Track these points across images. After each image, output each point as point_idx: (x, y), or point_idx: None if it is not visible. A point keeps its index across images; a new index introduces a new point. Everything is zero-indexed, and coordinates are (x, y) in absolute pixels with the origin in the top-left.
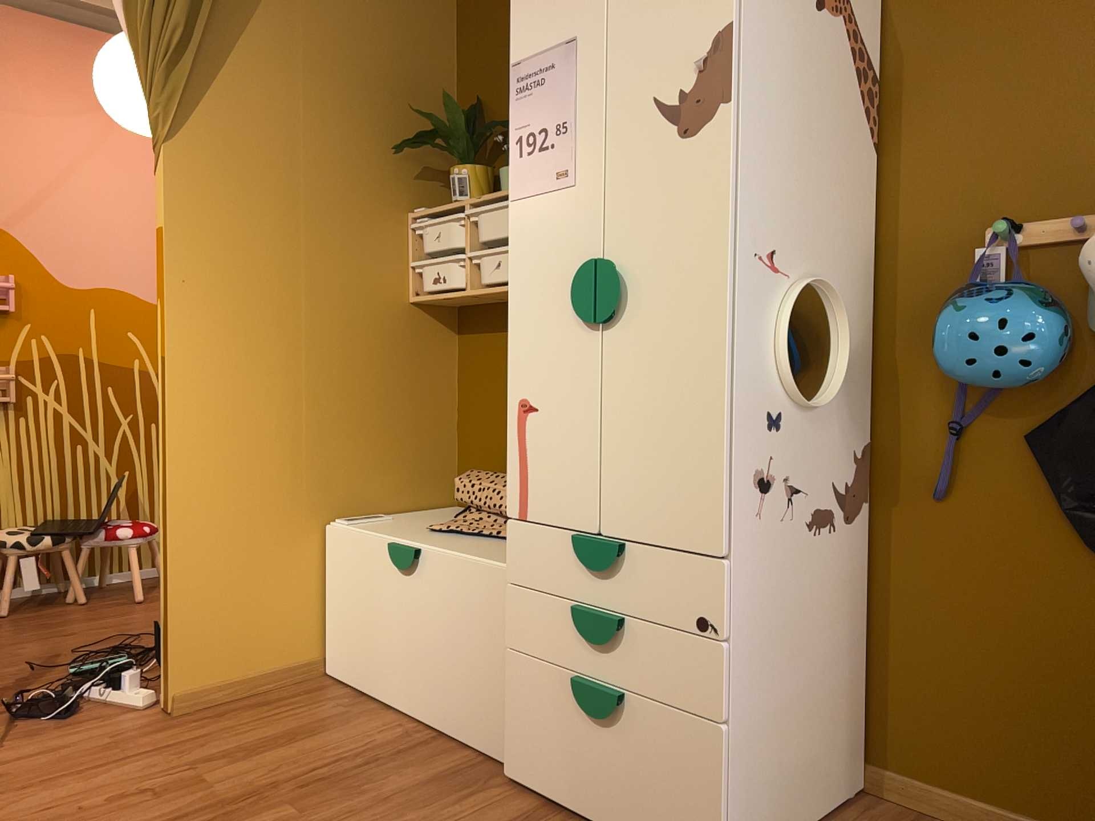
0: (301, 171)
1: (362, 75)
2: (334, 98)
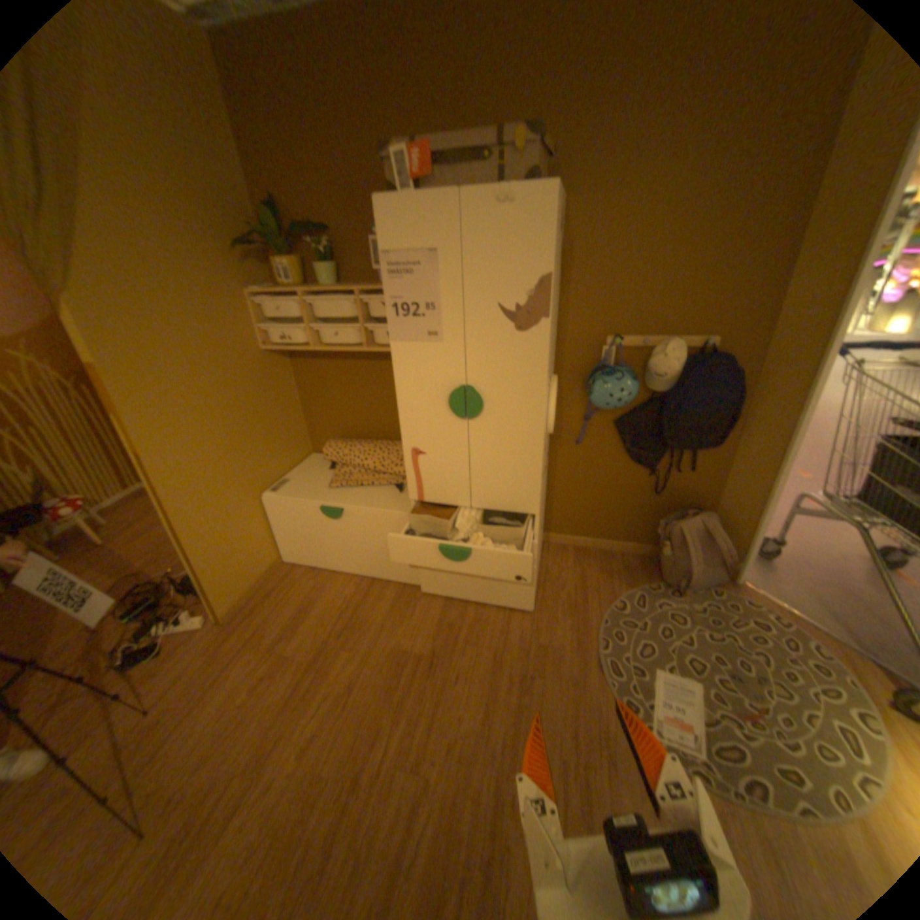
0: (167, 281)
1: (178, 183)
2: (166, 211)
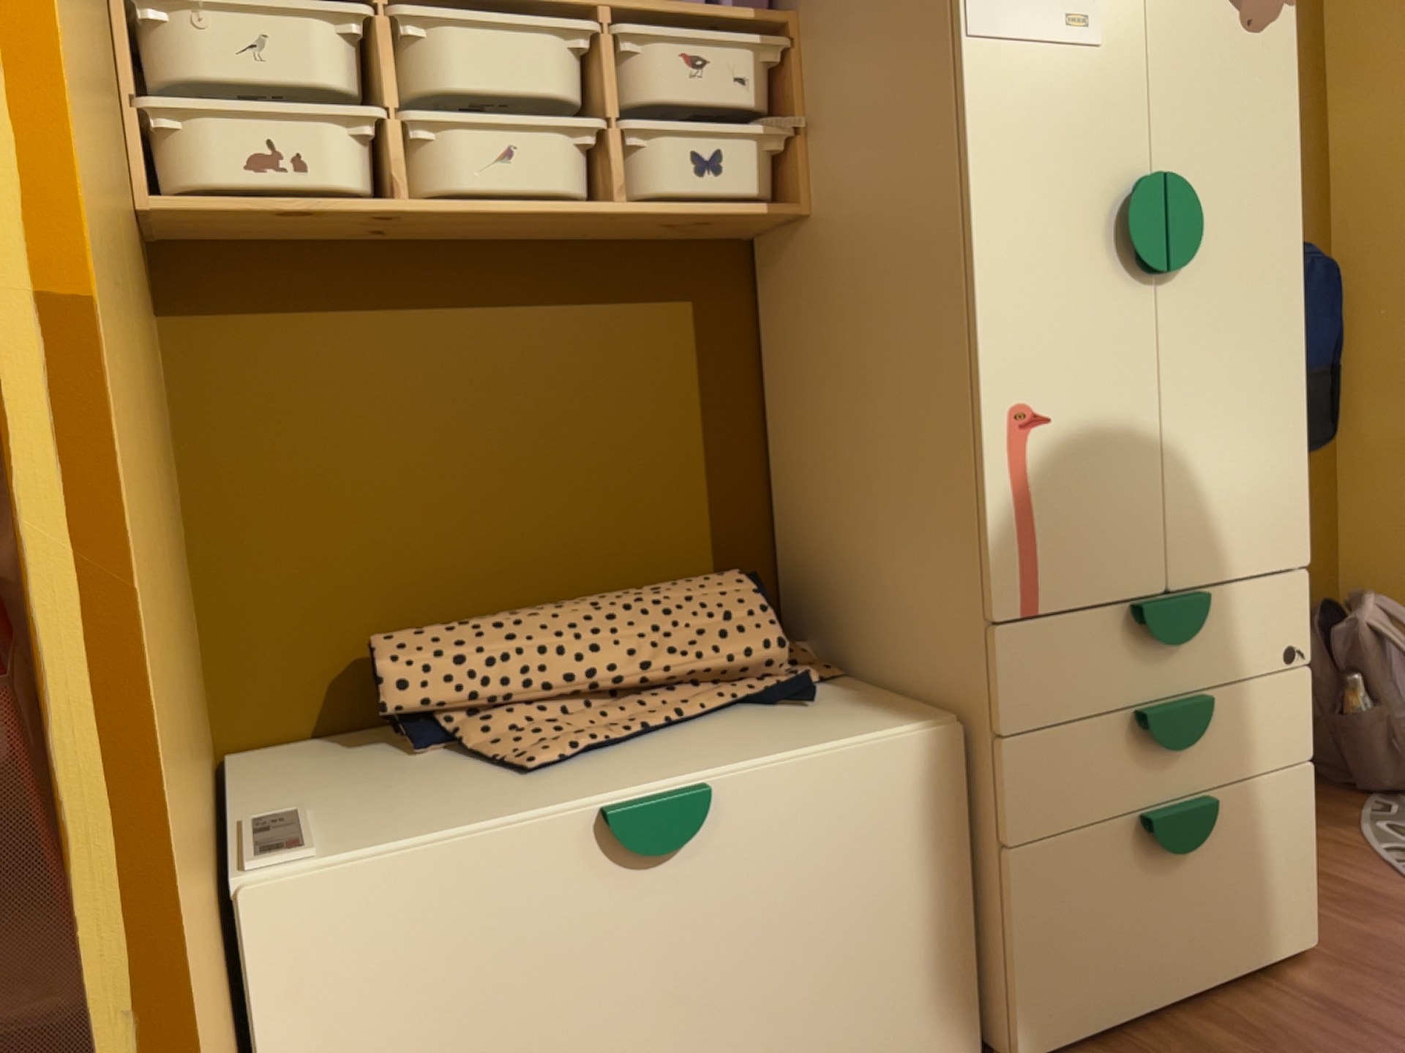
0: None
1: None
2: None
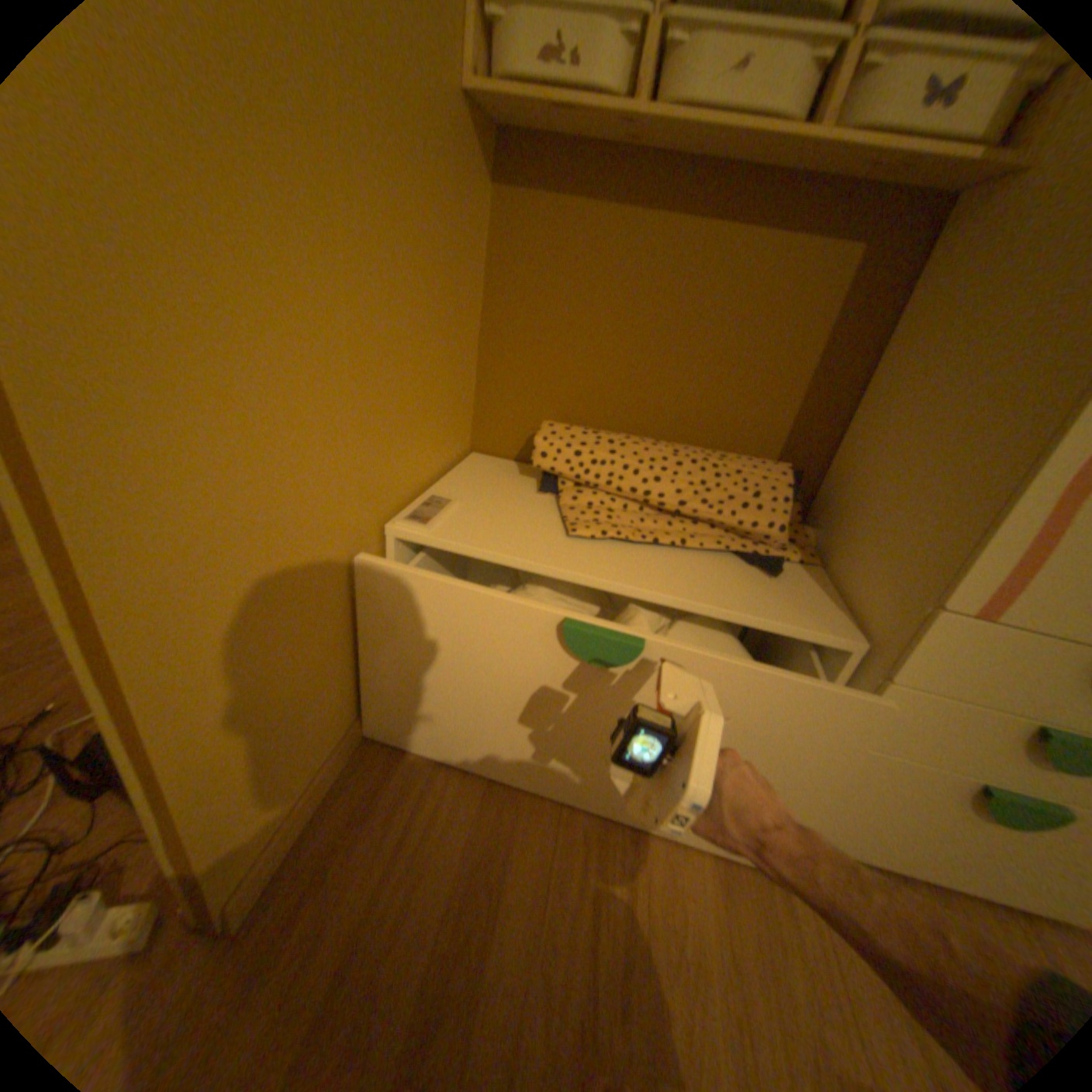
0: None
1: None
2: None
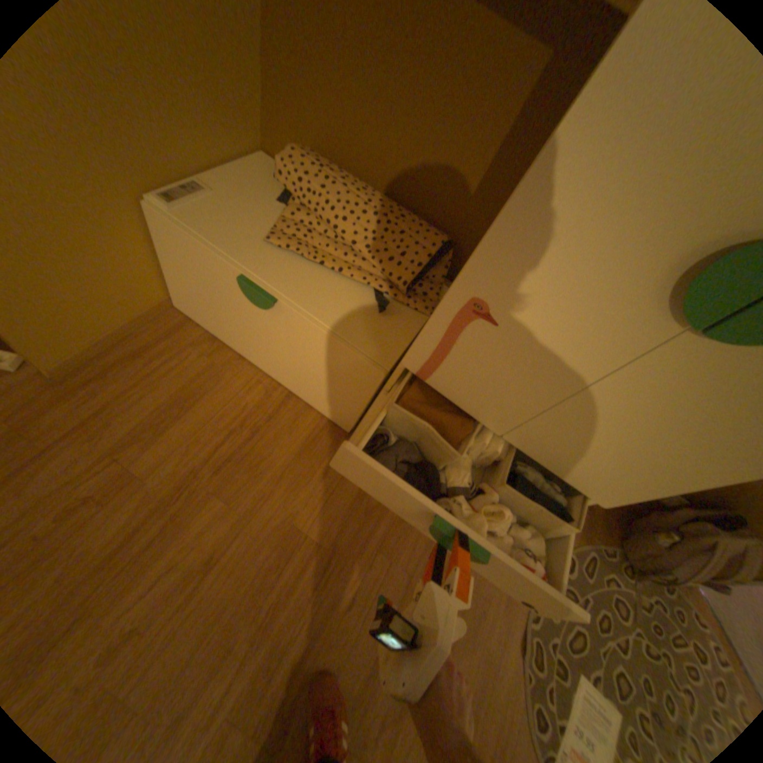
0: None
1: None
2: None
